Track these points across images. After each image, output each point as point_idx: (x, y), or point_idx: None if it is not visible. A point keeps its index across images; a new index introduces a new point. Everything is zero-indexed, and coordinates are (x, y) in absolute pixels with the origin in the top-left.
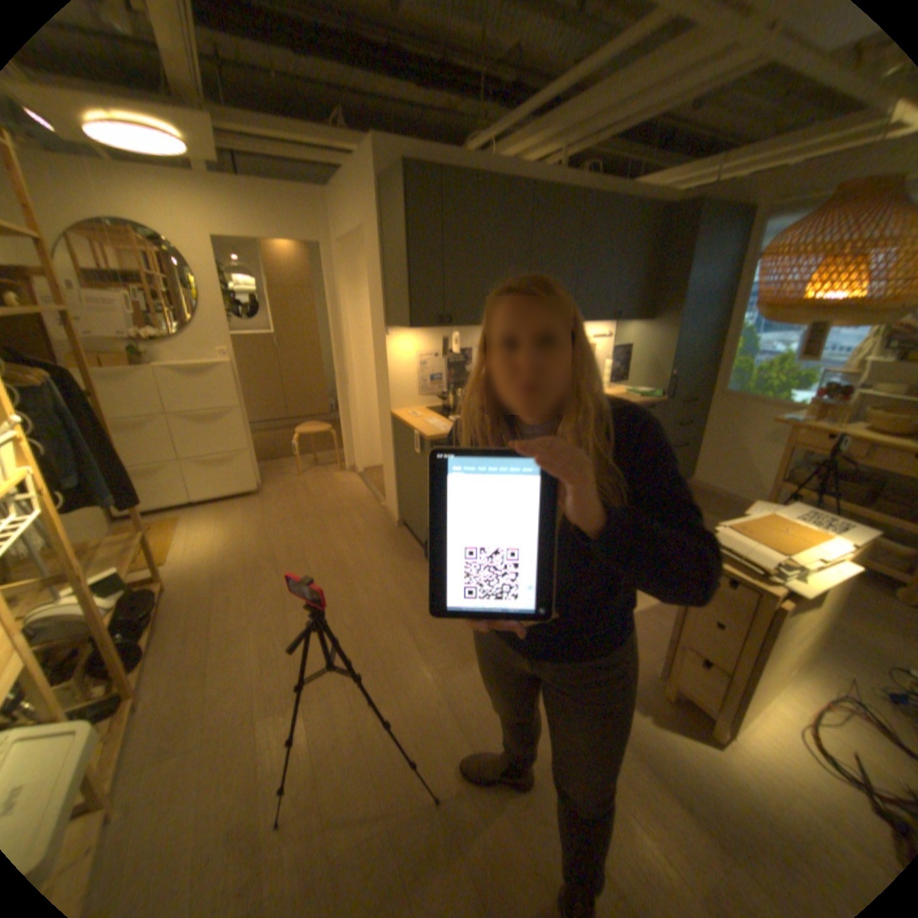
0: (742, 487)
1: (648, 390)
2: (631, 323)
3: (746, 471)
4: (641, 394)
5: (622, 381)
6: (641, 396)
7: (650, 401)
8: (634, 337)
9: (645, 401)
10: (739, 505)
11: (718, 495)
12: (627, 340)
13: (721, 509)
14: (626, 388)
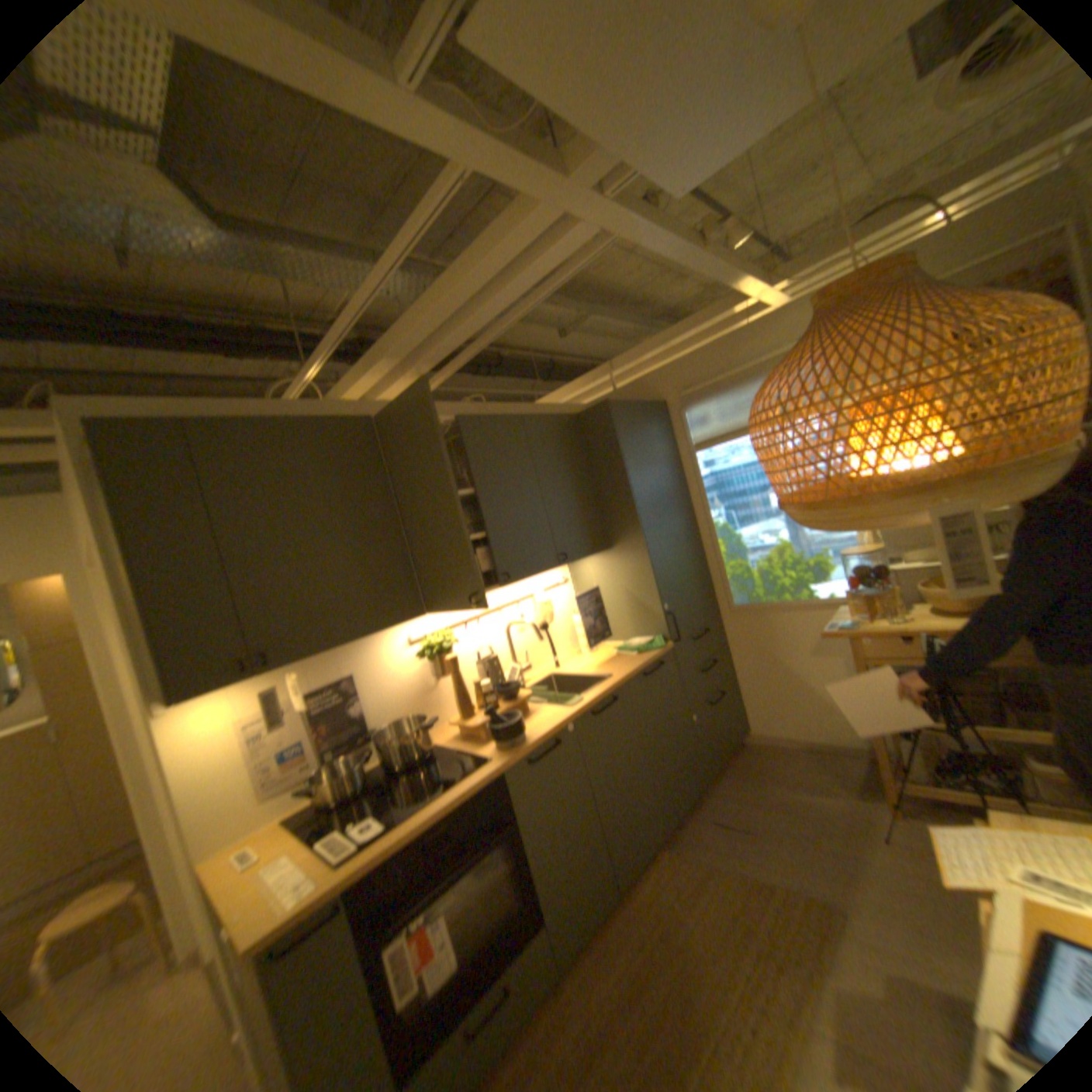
0: (818, 728)
1: (643, 640)
2: (586, 559)
3: (812, 704)
4: (638, 649)
5: (605, 635)
6: (638, 653)
7: (654, 656)
8: (596, 575)
9: (648, 659)
10: (830, 757)
11: (795, 749)
12: (589, 581)
13: (813, 775)
14: (614, 643)
